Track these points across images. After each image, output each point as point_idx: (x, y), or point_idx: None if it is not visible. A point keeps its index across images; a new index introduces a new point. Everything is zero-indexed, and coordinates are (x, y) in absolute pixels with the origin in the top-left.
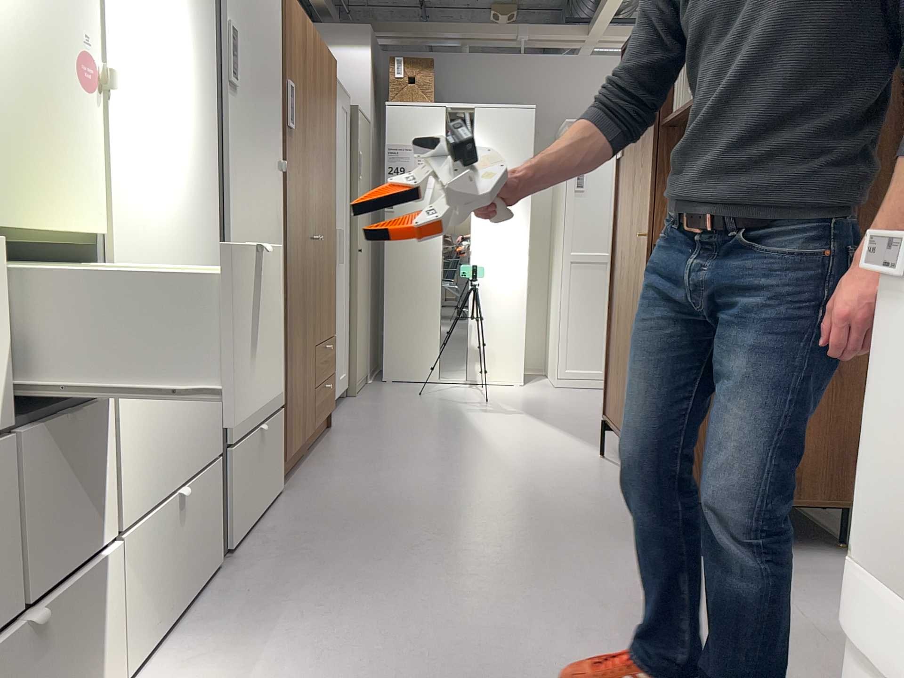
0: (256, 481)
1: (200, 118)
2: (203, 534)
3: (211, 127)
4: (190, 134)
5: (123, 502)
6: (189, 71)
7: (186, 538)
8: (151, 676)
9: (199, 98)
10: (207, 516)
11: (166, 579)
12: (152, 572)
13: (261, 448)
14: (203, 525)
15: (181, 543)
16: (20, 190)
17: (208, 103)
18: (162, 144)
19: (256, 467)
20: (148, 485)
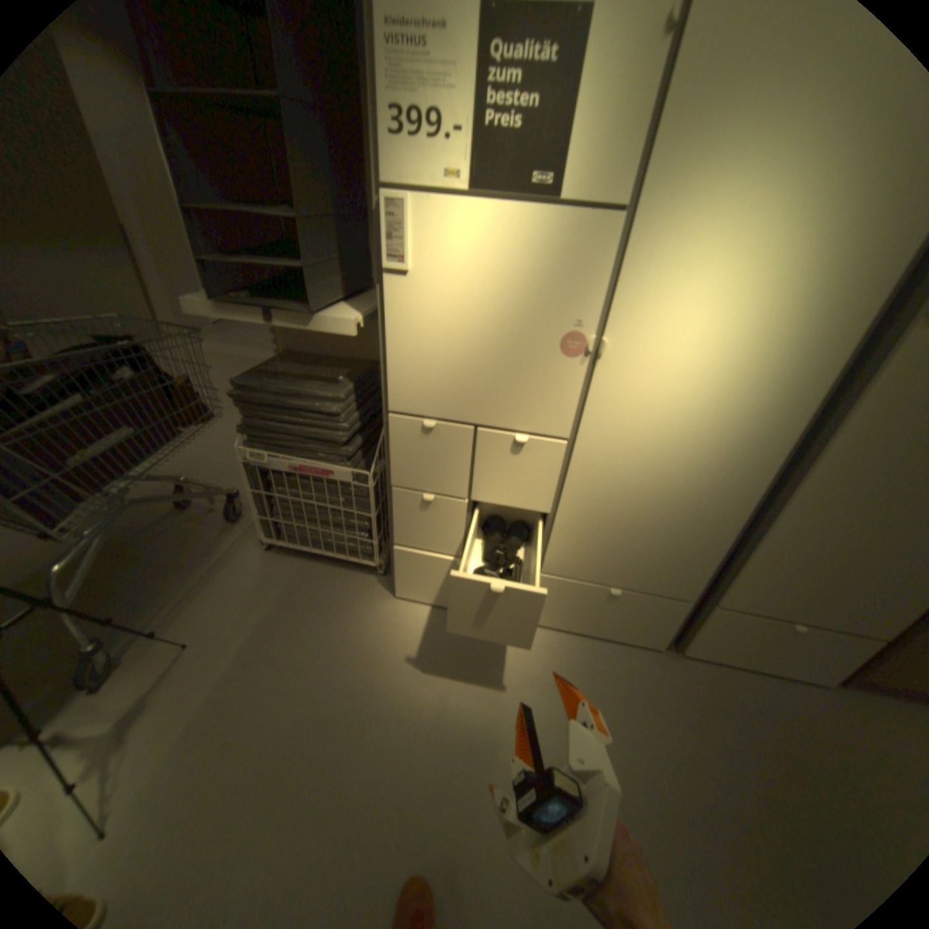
0: (766, 651)
1: (798, 363)
2: (643, 624)
3: (843, 367)
4: (761, 378)
5: (552, 563)
6: (793, 318)
7: (616, 613)
8: (543, 635)
9: (809, 342)
10: (654, 620)
11: (584, 615)
12: (569, 604)
13: (795, 639)
14: (645, 621)
15: (609, 611)
16: (500, 411)
17: (834, 345)
18: (689, 388)
19: (772, 644)
20: (581, 569)
